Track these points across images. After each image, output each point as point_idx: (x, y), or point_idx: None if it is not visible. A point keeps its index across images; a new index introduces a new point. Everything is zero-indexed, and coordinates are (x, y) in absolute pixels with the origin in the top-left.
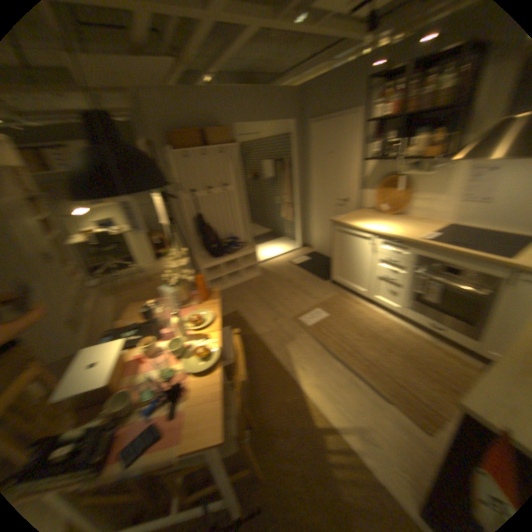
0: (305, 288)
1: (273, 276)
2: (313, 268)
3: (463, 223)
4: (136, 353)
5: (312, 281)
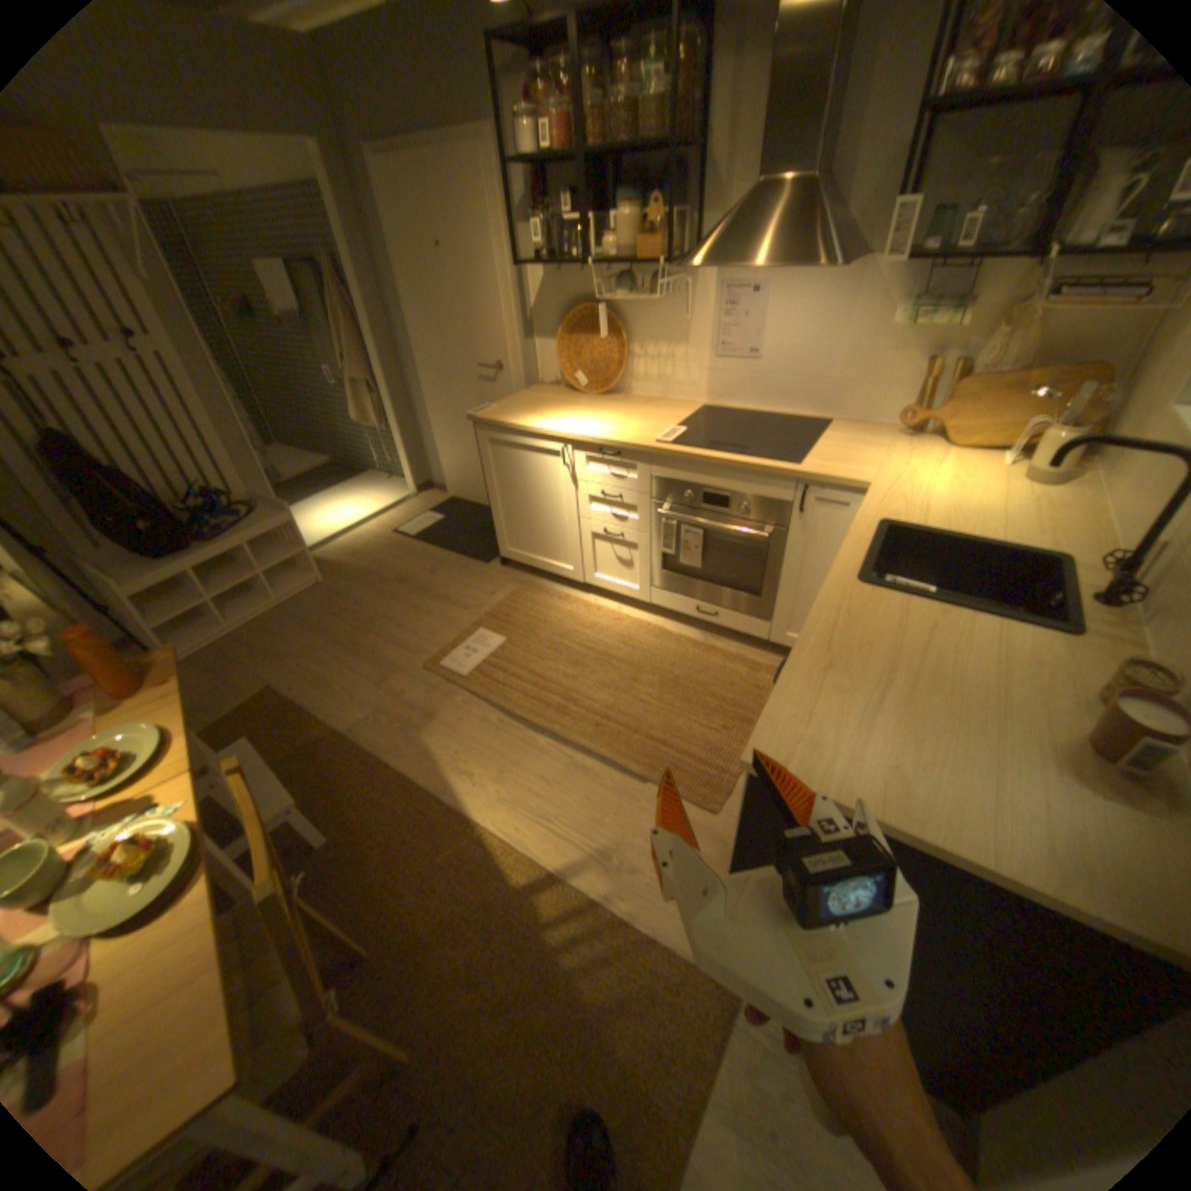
0: (449, 589)
1: (364, 574)
2: (461, 537)
3: (725, 403)
4: None
5: (462, 568)
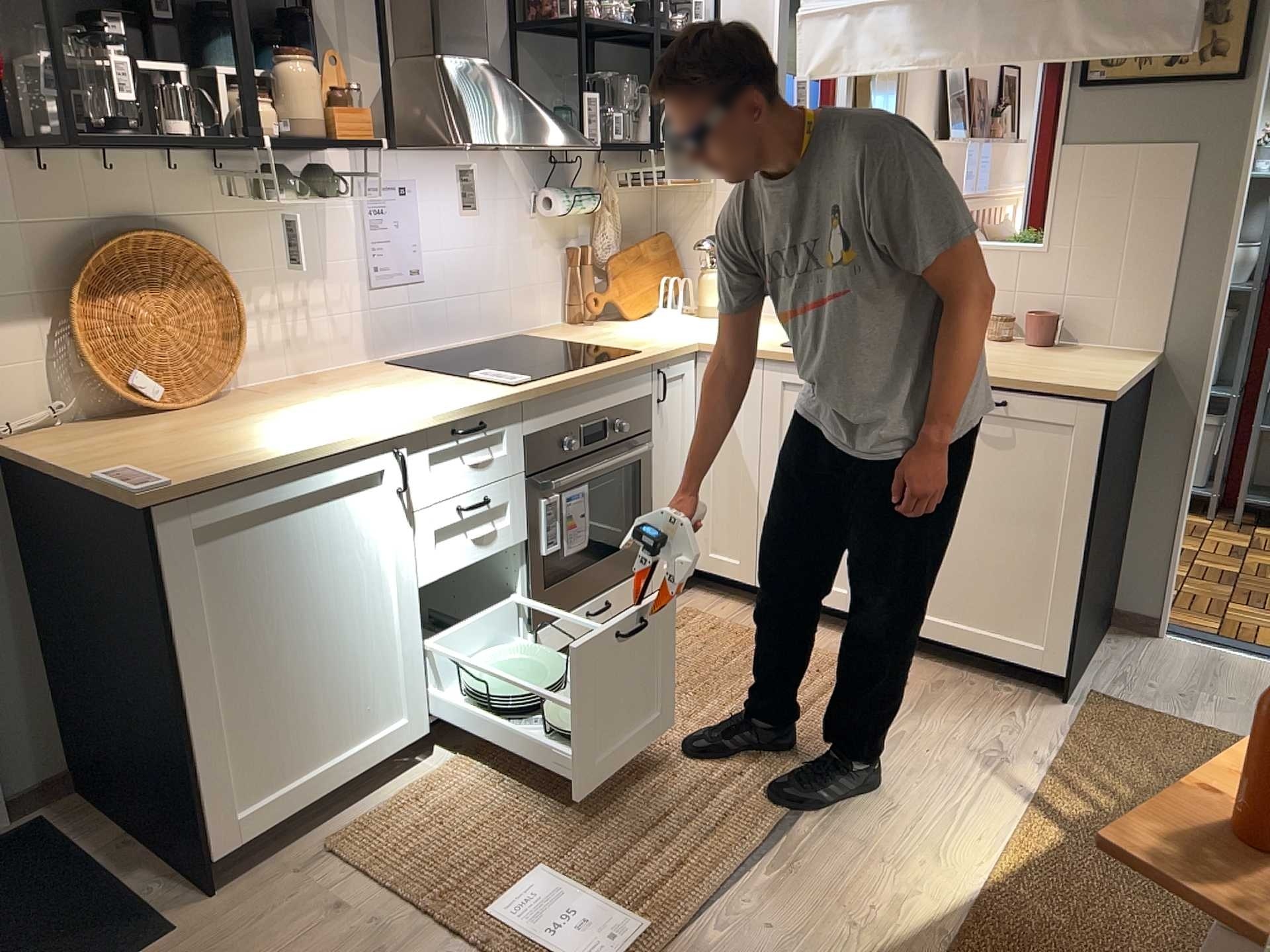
0: None
1: None
2: None
3: (394, 353)
4: None
5: None
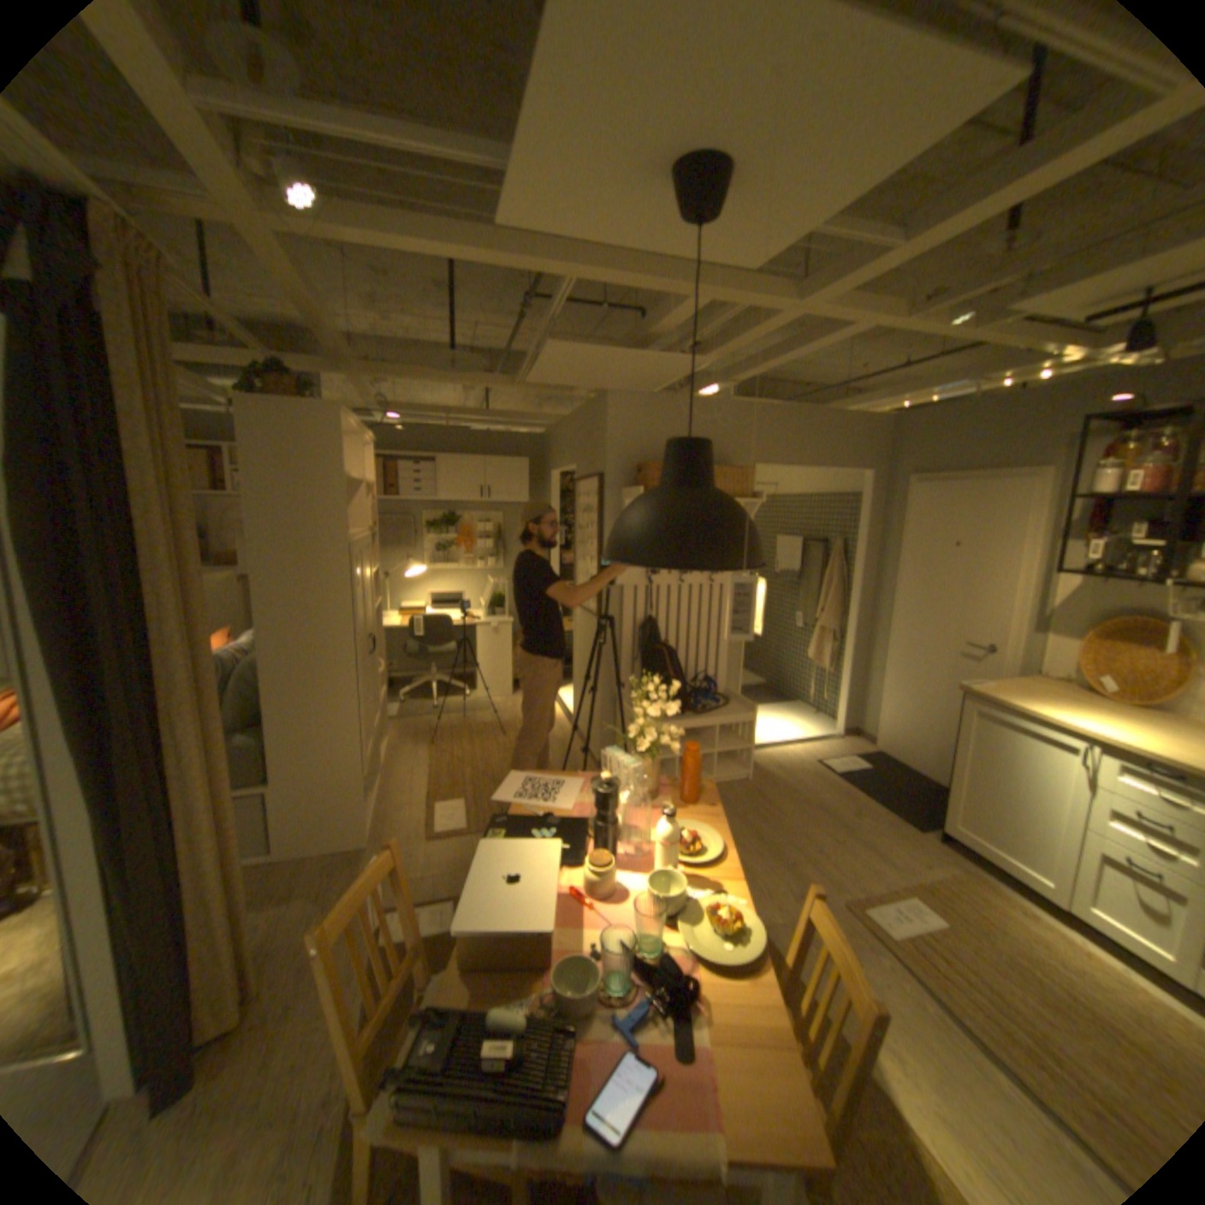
0: (876, 840)
1: (788, 789)
2: (891, 794)
3: None
4: (576, 881)
5: (892, 826)
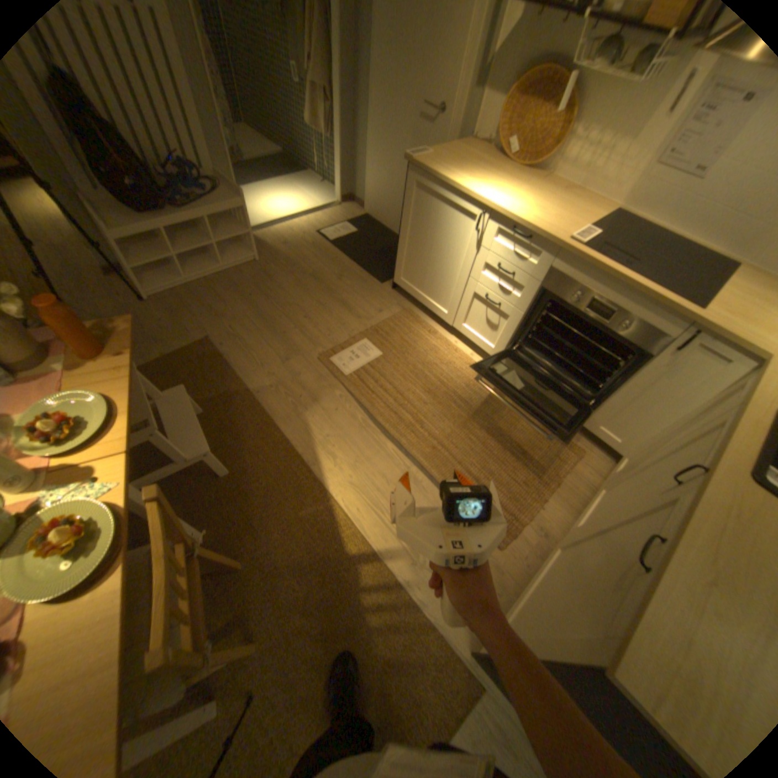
0: (349, 296)
1: (289, 263)
2: (366, 253)
3: (641, 211)
4: None
5: (362, 281)
